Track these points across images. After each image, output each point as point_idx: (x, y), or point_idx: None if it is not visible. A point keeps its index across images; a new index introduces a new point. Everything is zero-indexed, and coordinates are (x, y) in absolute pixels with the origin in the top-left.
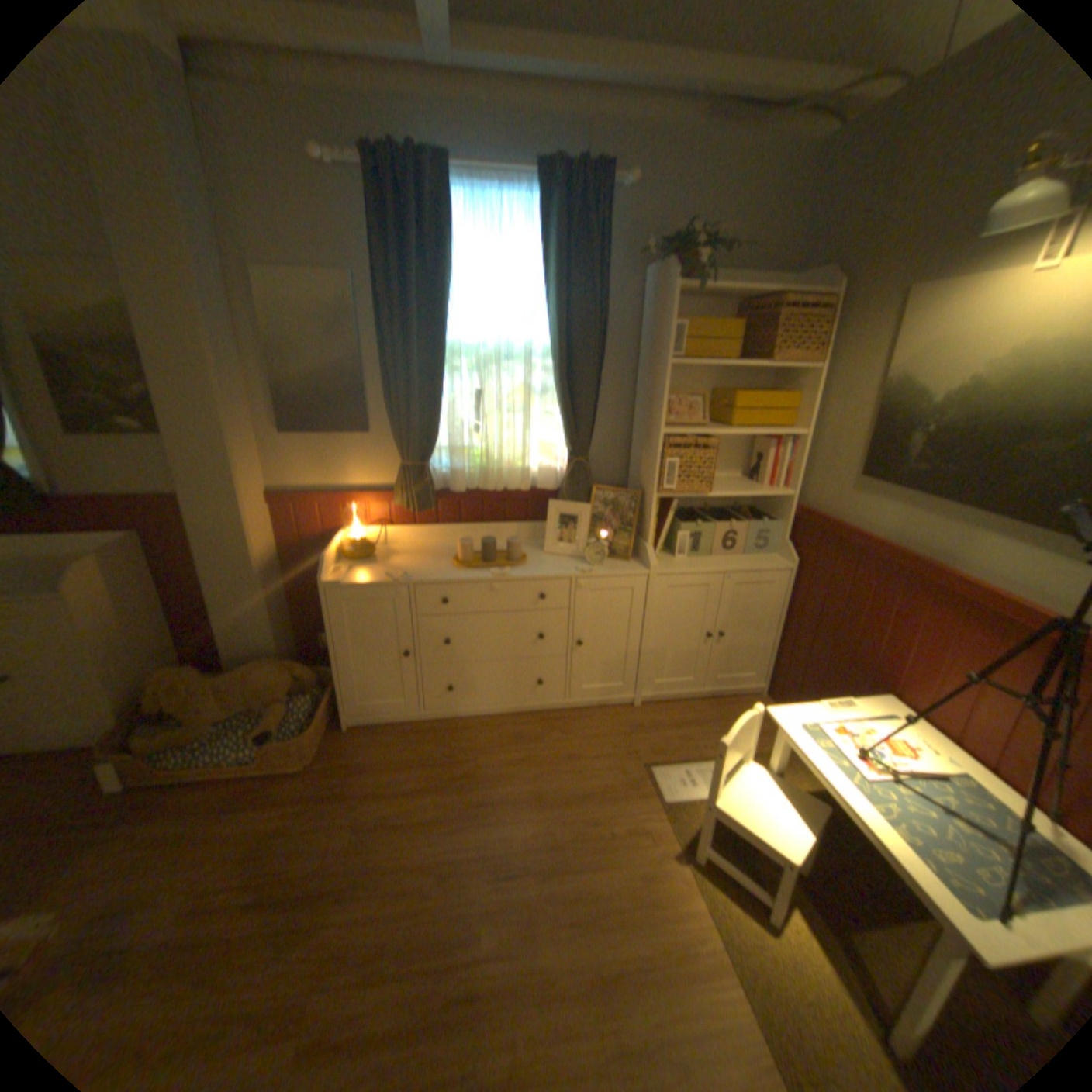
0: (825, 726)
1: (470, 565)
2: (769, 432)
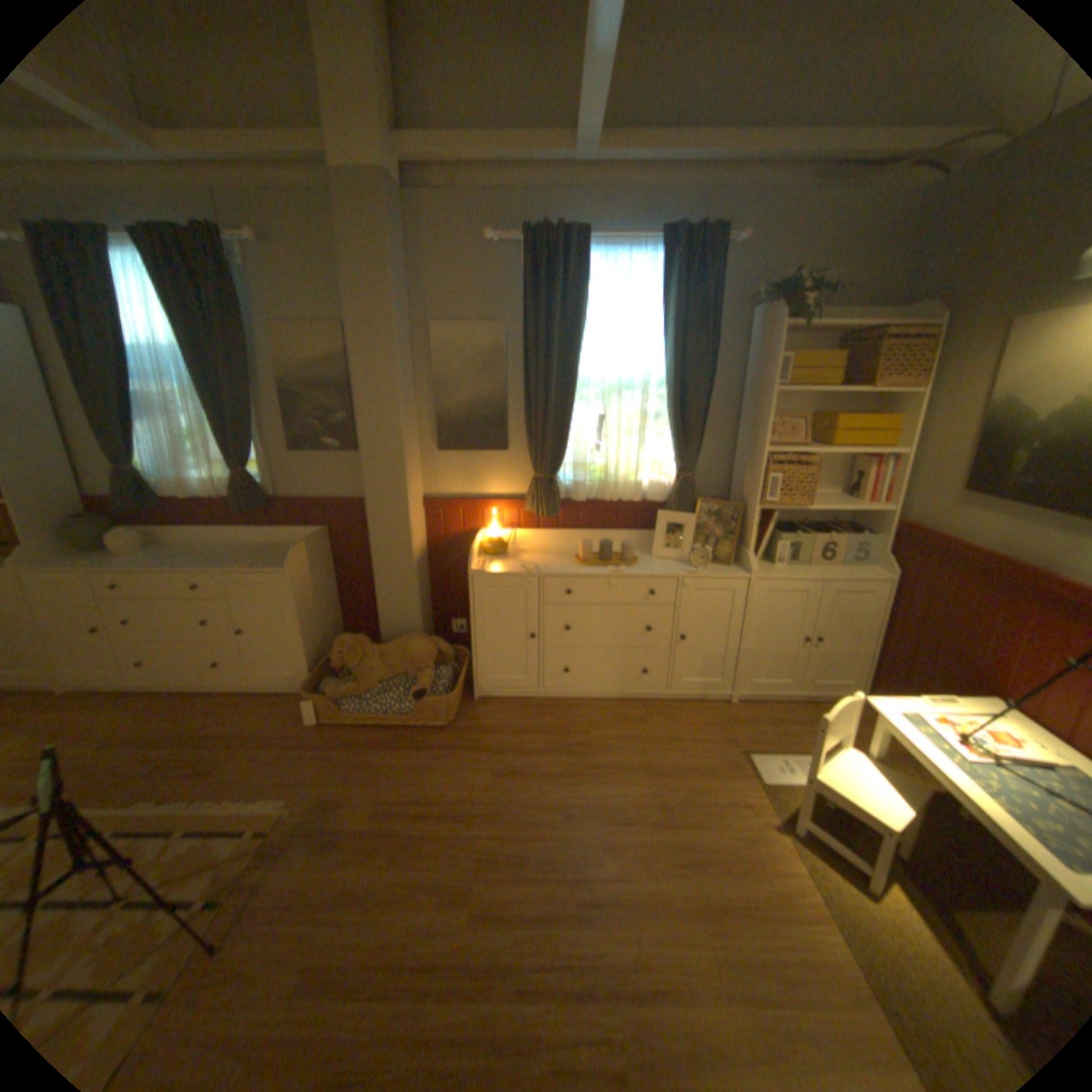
0: (925, 715)
1: (589, 563)
2: (870, 451)
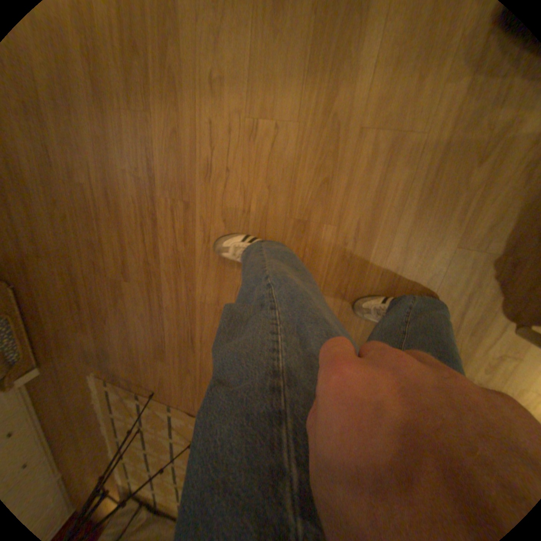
0: None
1: None
2: None
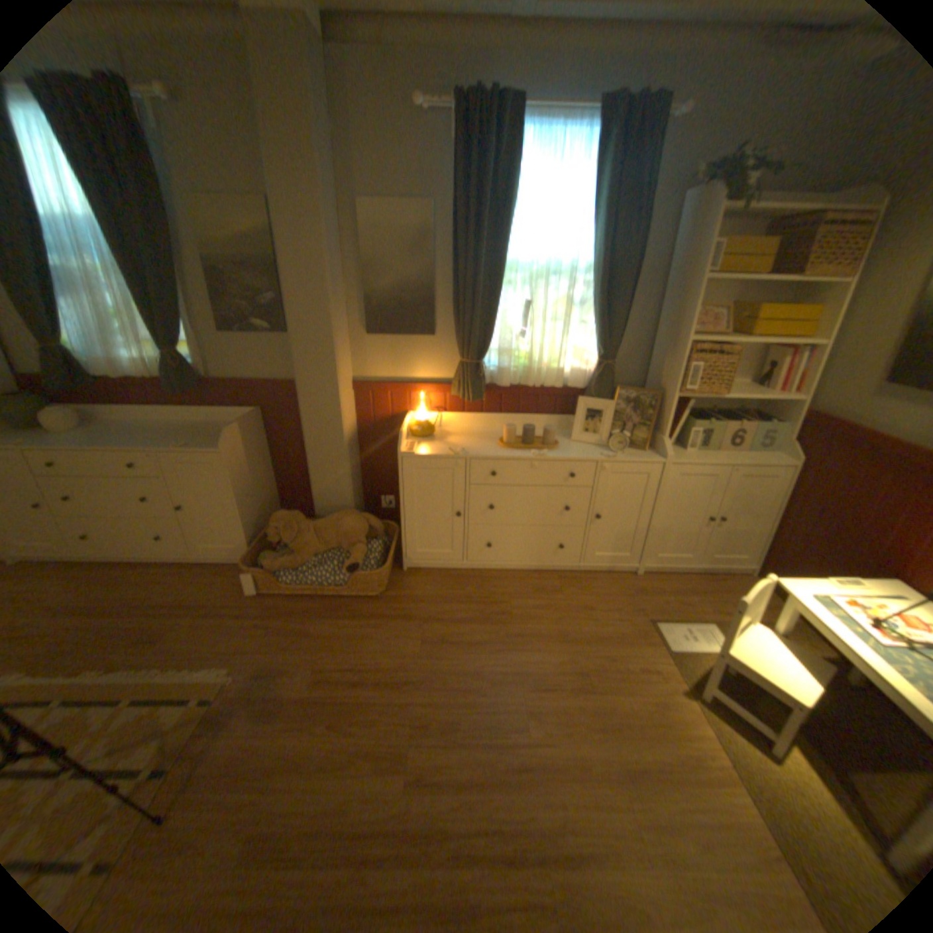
0: (835, 597)
1: (513, 447)
2: (790, 341)
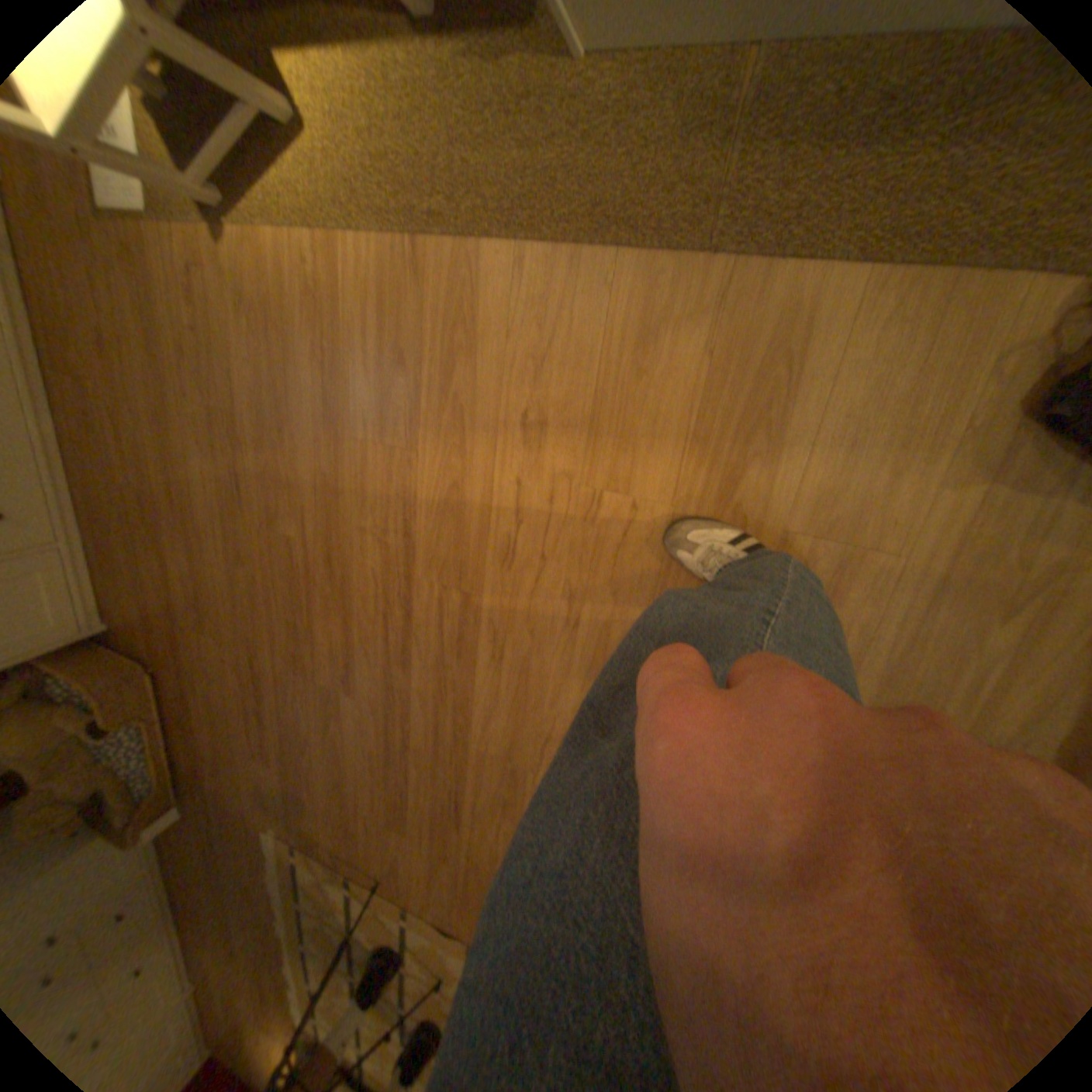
0: None
1: None
2: None
